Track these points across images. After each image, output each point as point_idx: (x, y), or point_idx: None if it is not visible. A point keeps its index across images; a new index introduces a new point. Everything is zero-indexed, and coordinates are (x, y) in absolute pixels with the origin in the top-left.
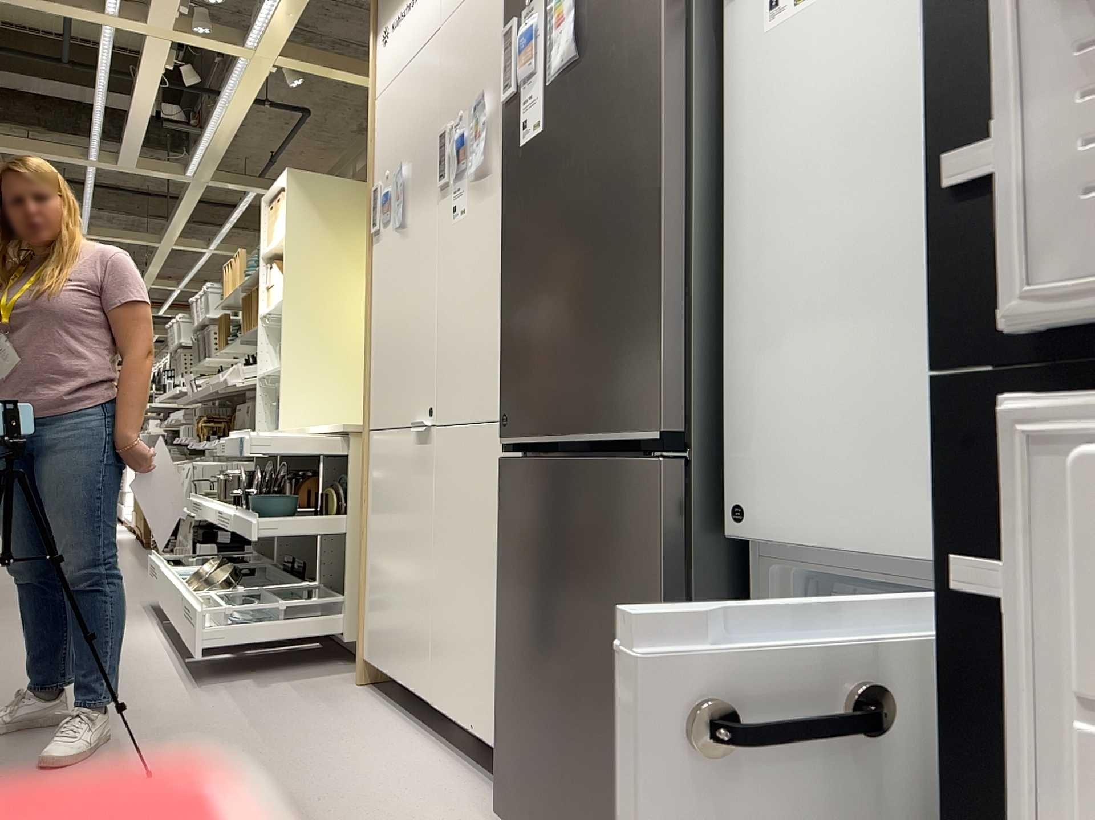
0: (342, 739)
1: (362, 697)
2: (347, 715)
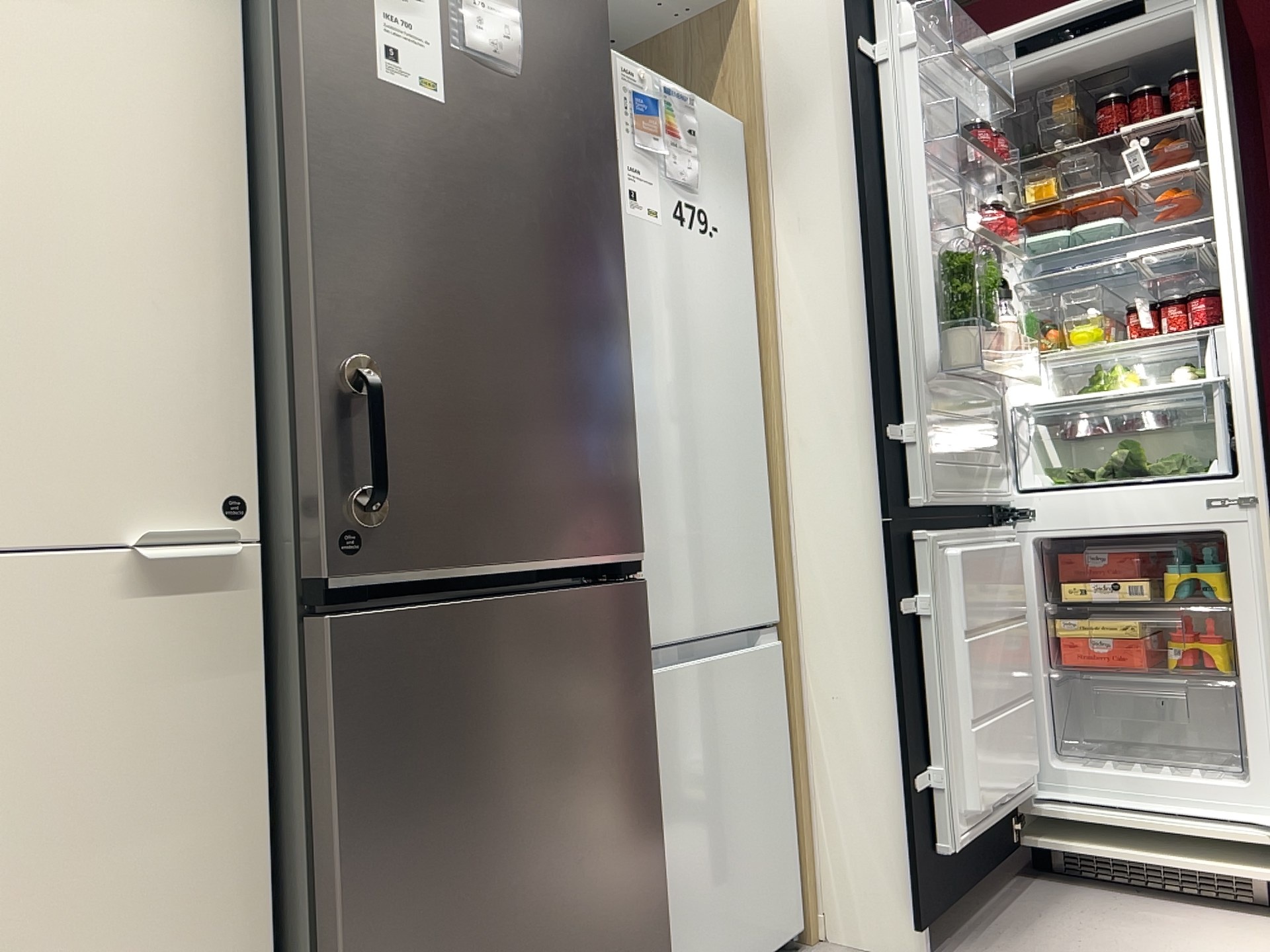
0: None
1: None
2: None
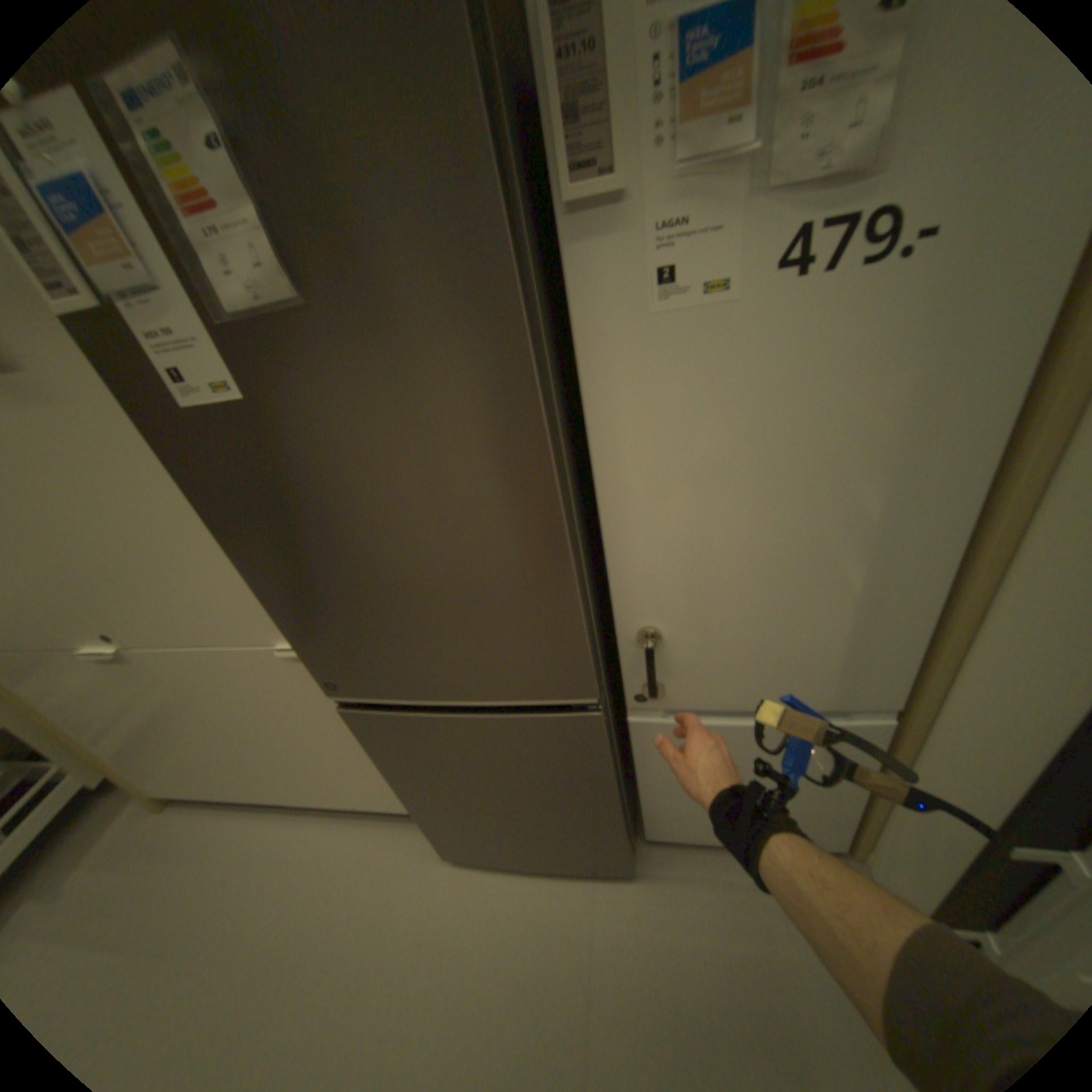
0: (226, 882)
1: (179, 821)
2: (194, 852)
